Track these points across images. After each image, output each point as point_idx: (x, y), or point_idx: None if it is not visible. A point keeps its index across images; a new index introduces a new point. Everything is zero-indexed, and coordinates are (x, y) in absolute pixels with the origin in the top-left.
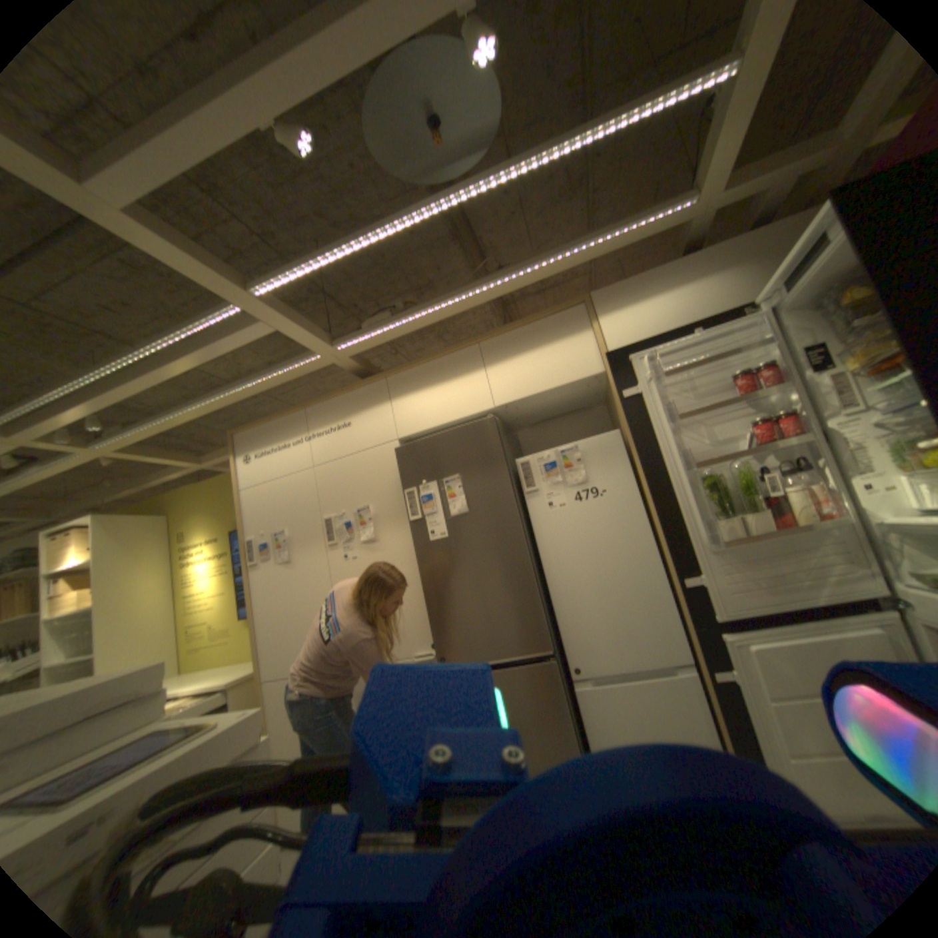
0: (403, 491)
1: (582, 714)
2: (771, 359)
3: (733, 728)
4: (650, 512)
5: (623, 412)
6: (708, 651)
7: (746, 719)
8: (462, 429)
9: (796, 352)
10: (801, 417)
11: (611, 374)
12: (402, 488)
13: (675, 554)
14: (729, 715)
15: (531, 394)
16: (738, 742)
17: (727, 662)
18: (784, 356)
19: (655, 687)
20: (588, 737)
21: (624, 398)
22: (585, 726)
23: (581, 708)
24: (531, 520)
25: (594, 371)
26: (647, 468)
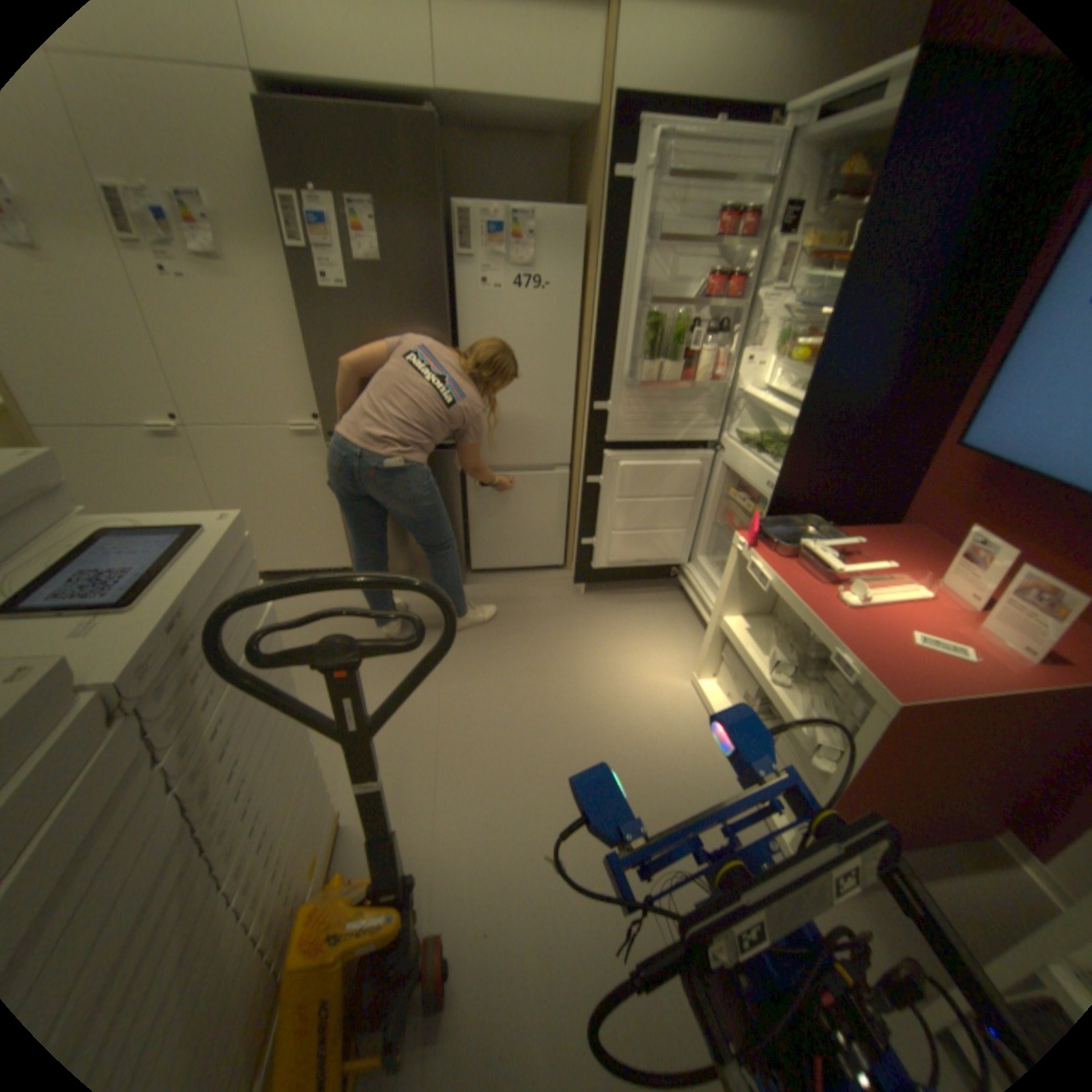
0: (273, 193)
1: (467, 494)
2: (757, 191)
3: (581, 512)
4: (583, 325)
5: (600, 187)
6: (586, 459)
7: (595, 509)
8: (385, 116)
9: (779, 192)
10: (744, 270)
11: (606, 120)
12: (266, 181)
13: (591, 374)
14: (581, 503)
15: (495, 95)
16: (580, 520)
17: (599, 472)
18: (769, 192)
19: (534, 479)
20: (468, 510)
21: (609, 170)
22: (468, 502)
23: (469, 489)
24: (457, 295)
25: (588, 102)
26: (600, 275)
